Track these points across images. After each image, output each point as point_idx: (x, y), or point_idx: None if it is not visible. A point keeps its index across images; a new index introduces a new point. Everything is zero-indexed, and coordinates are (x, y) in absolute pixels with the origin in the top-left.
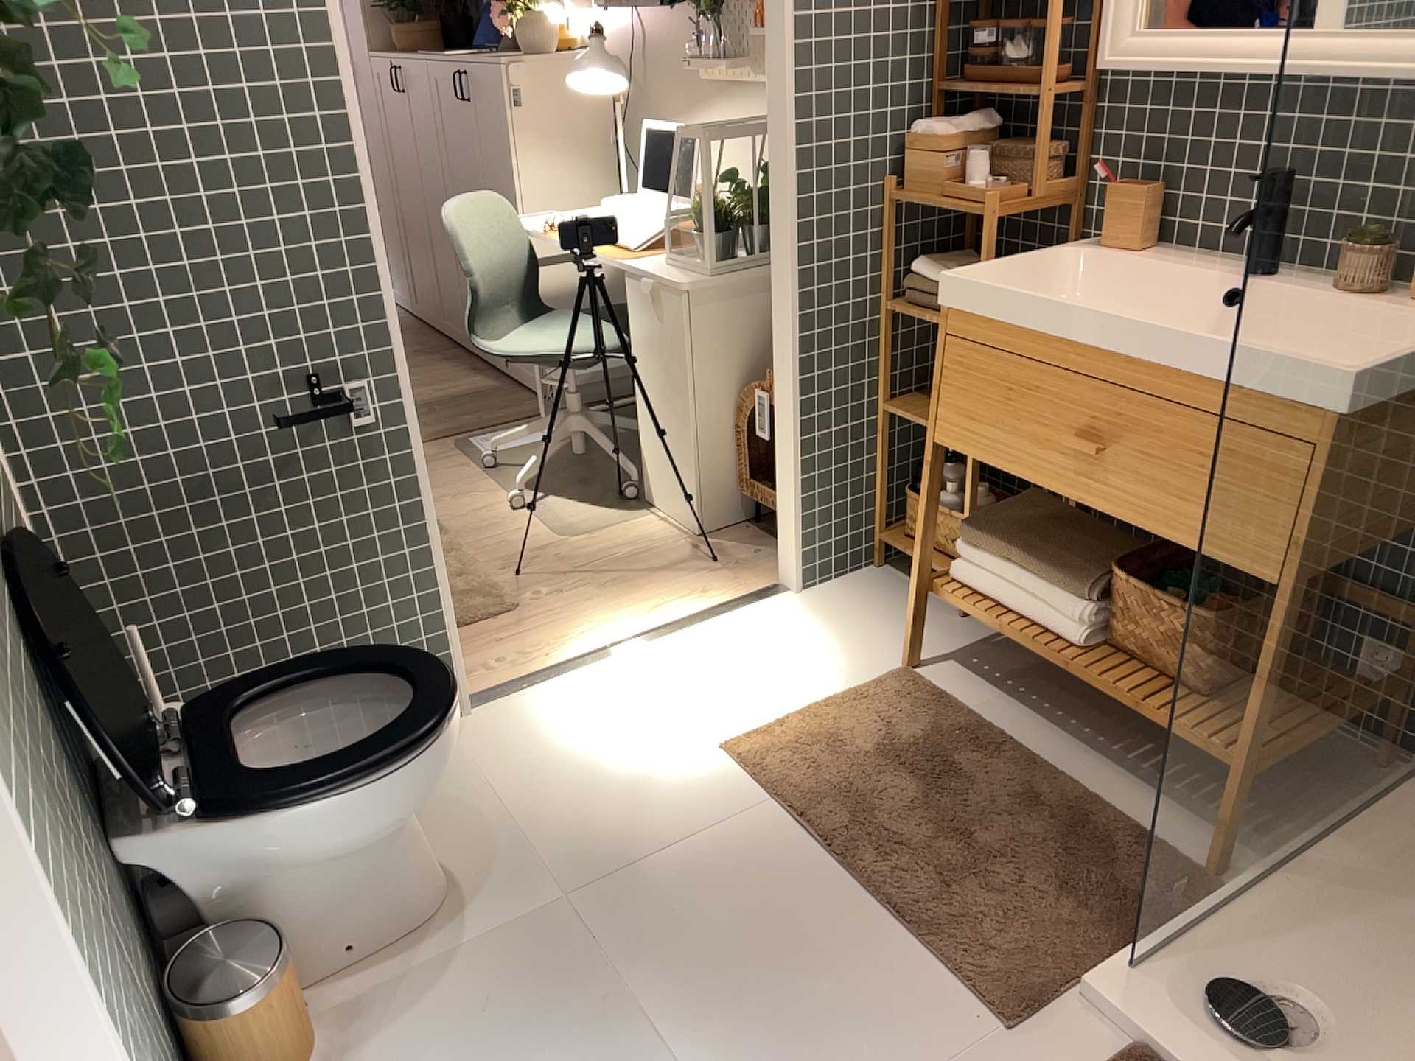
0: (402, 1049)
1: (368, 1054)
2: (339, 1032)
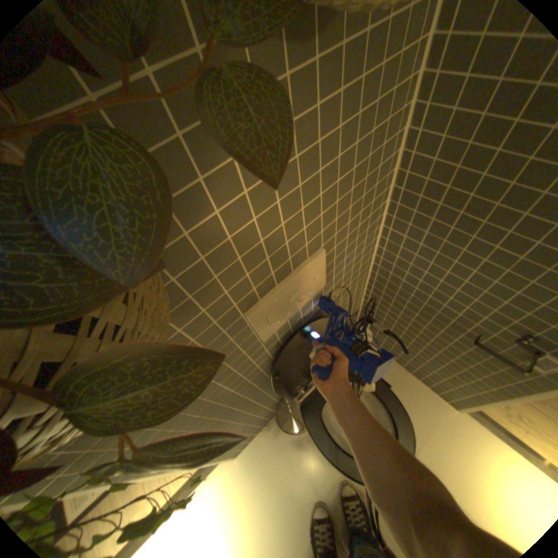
0: (307, 467)
1: (303, 455)
2: (308, 440)
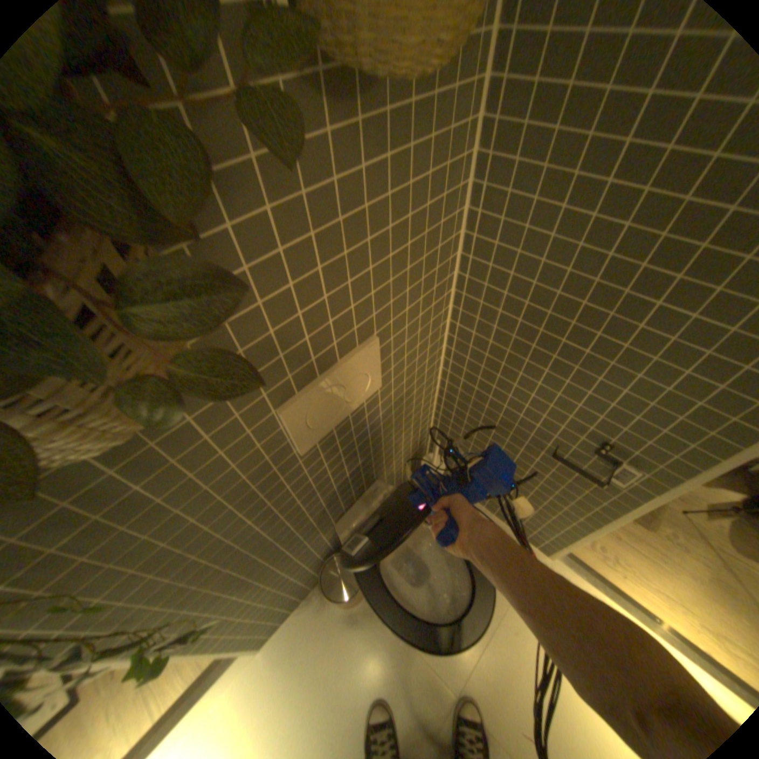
0: (361, 651)
1: (356, 635)
2: (363, 613)
